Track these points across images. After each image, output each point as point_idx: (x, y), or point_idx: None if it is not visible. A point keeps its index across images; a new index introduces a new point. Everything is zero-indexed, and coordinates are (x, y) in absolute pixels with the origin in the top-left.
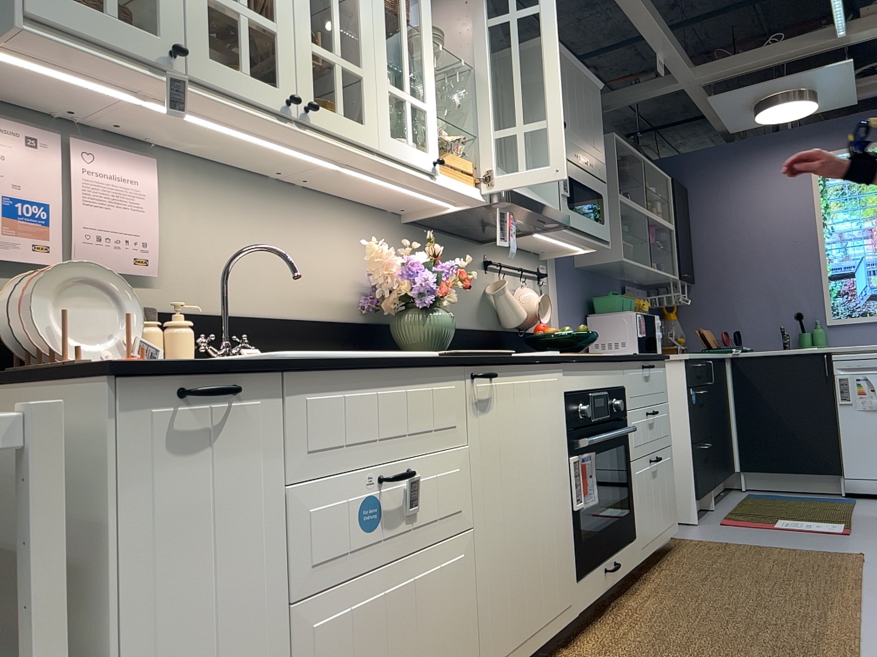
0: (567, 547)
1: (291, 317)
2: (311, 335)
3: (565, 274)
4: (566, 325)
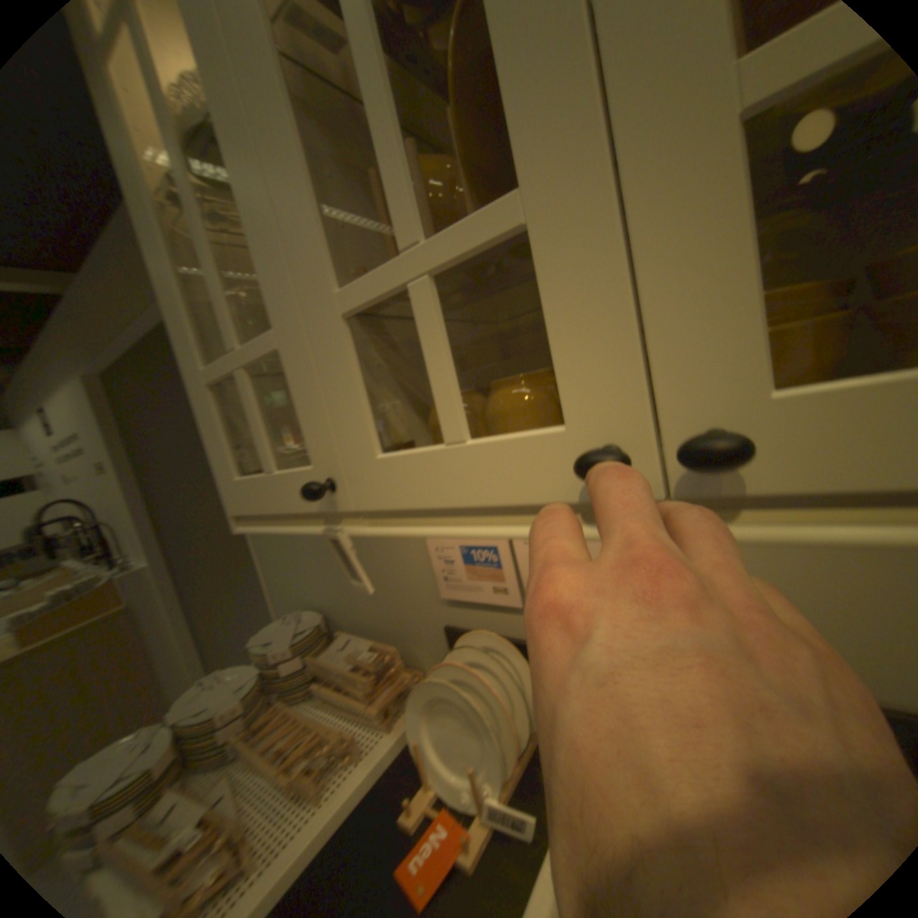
0: None
1: None
2: None
3: None
4: None
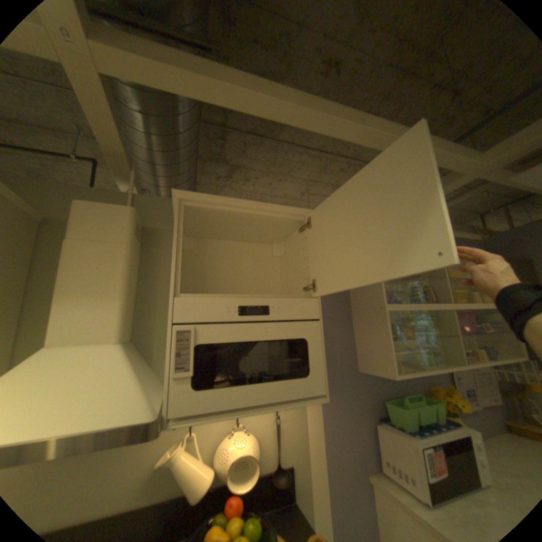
0: None
1: None
2: None
3: (335, 385)
4: (335, 444)
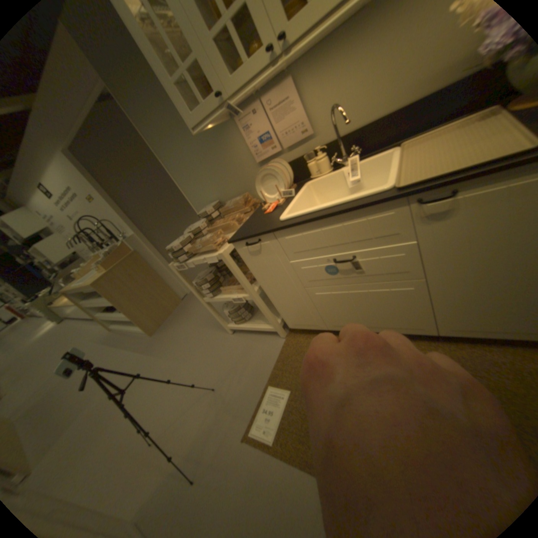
0: None
1: (404, 105)
2: (424, 109)
3: None
4: None
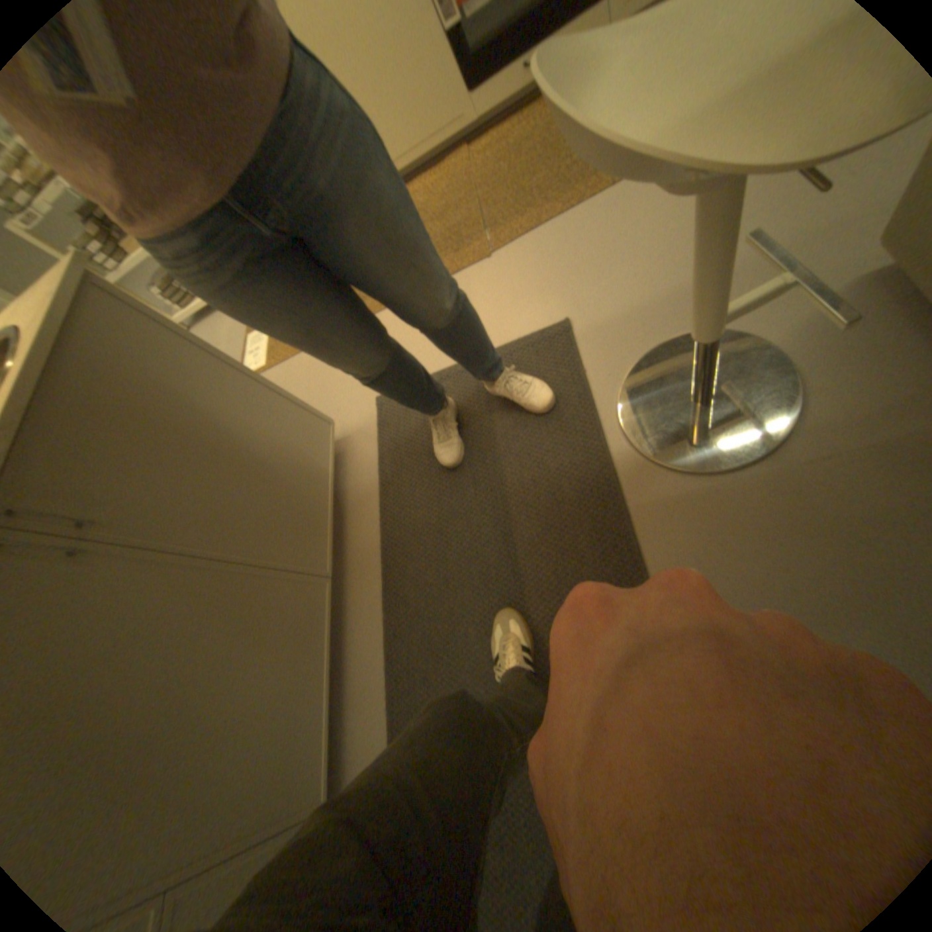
0: (440, 68)
1: None
2: None
3: None
4: None
